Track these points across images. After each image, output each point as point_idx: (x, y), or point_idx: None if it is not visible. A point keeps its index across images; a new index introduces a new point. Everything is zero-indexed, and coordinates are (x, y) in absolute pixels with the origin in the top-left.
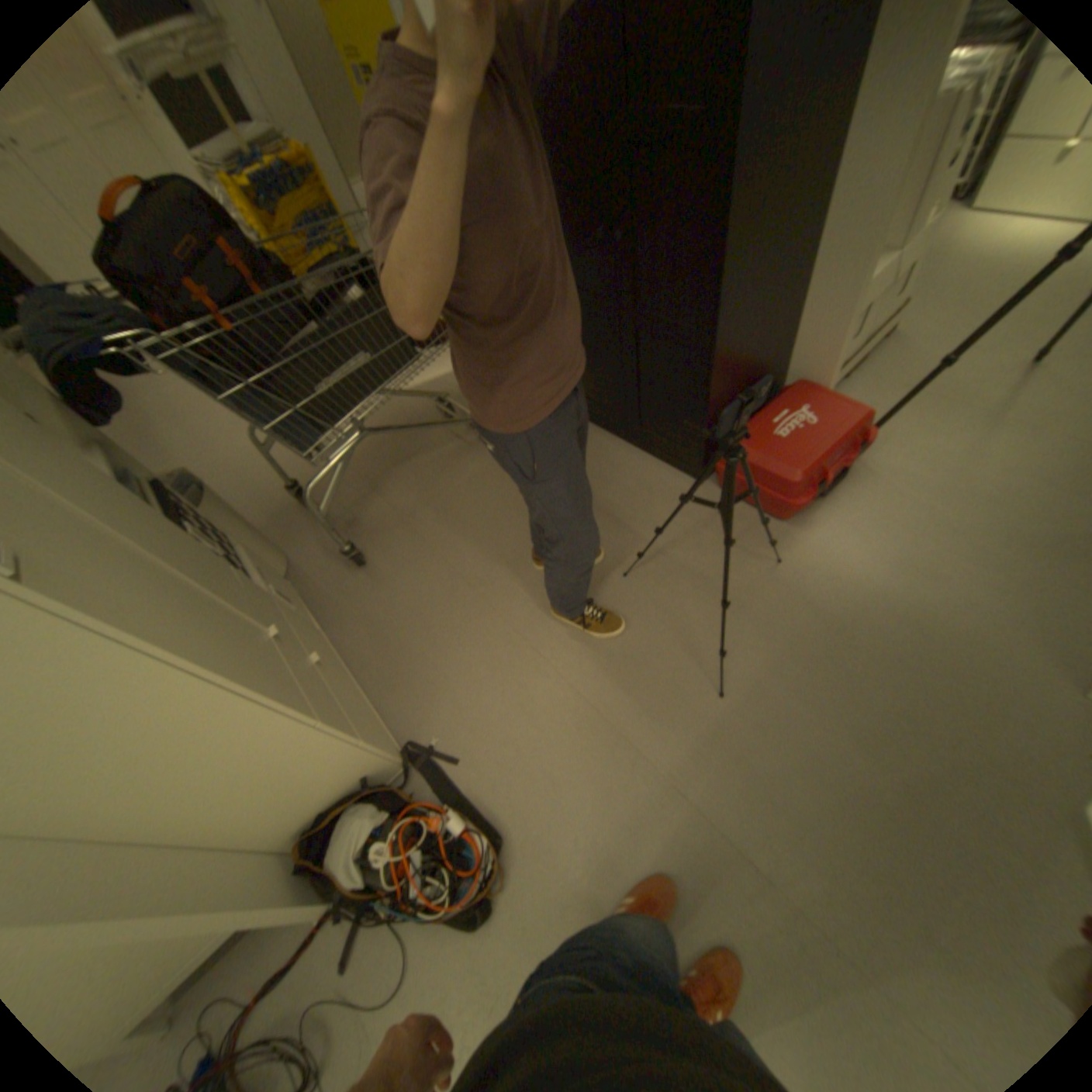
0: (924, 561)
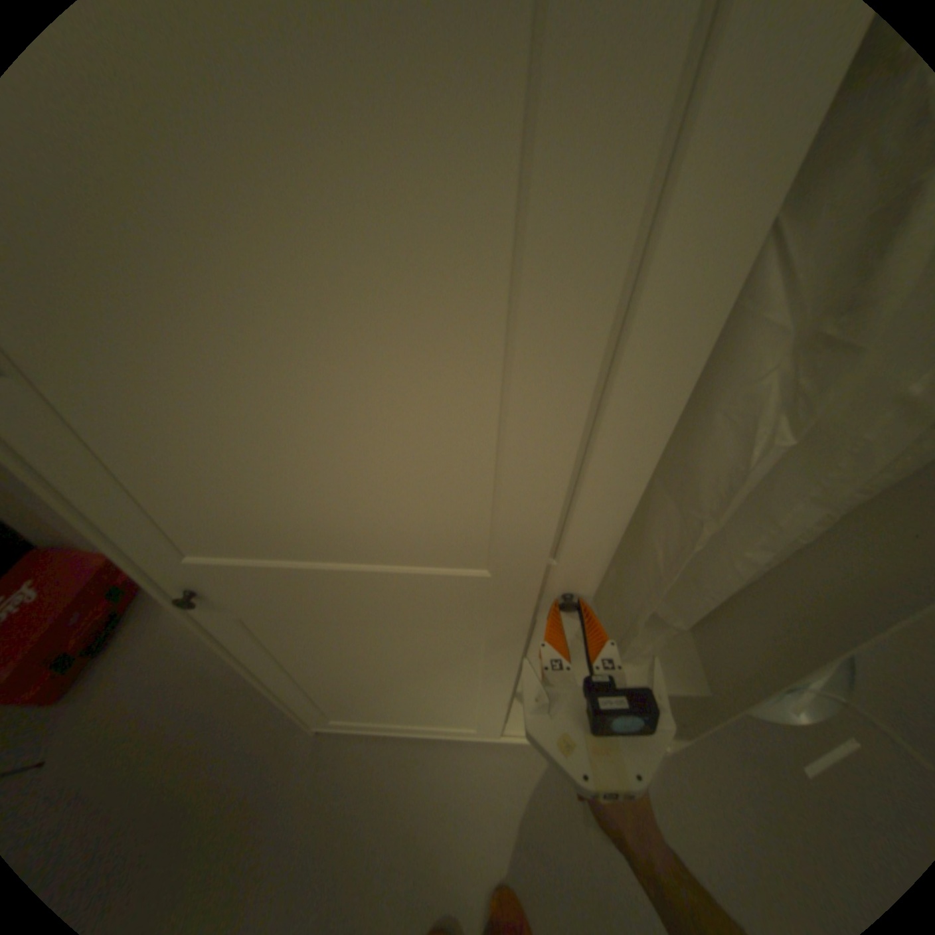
0: (195, 671)
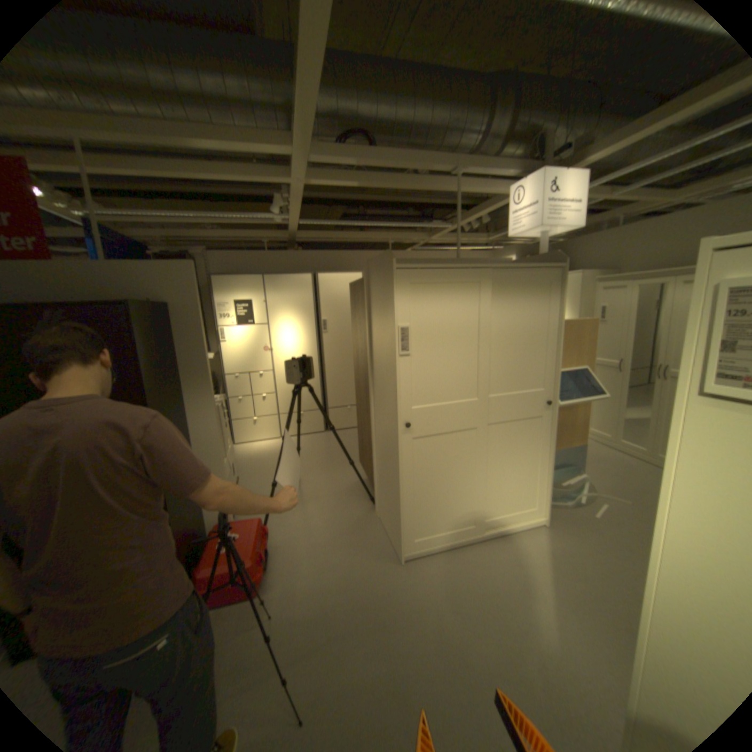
0: (324, 565)
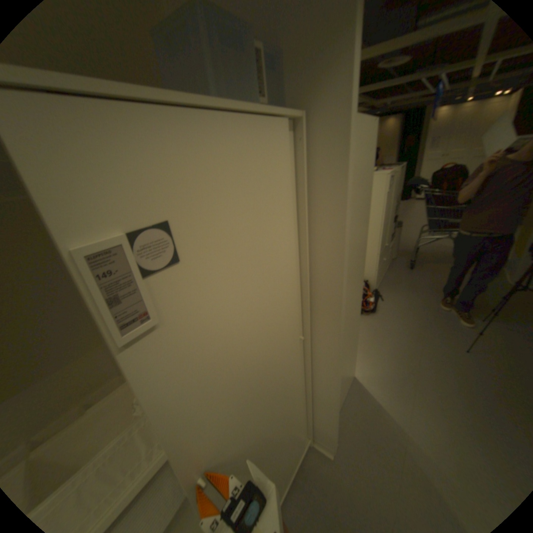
0: None
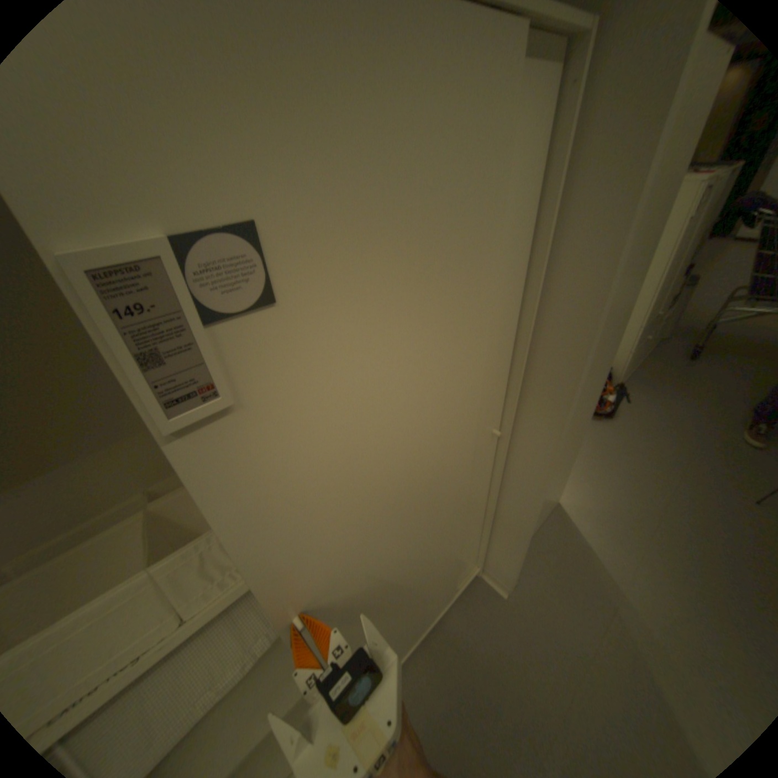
0: None
